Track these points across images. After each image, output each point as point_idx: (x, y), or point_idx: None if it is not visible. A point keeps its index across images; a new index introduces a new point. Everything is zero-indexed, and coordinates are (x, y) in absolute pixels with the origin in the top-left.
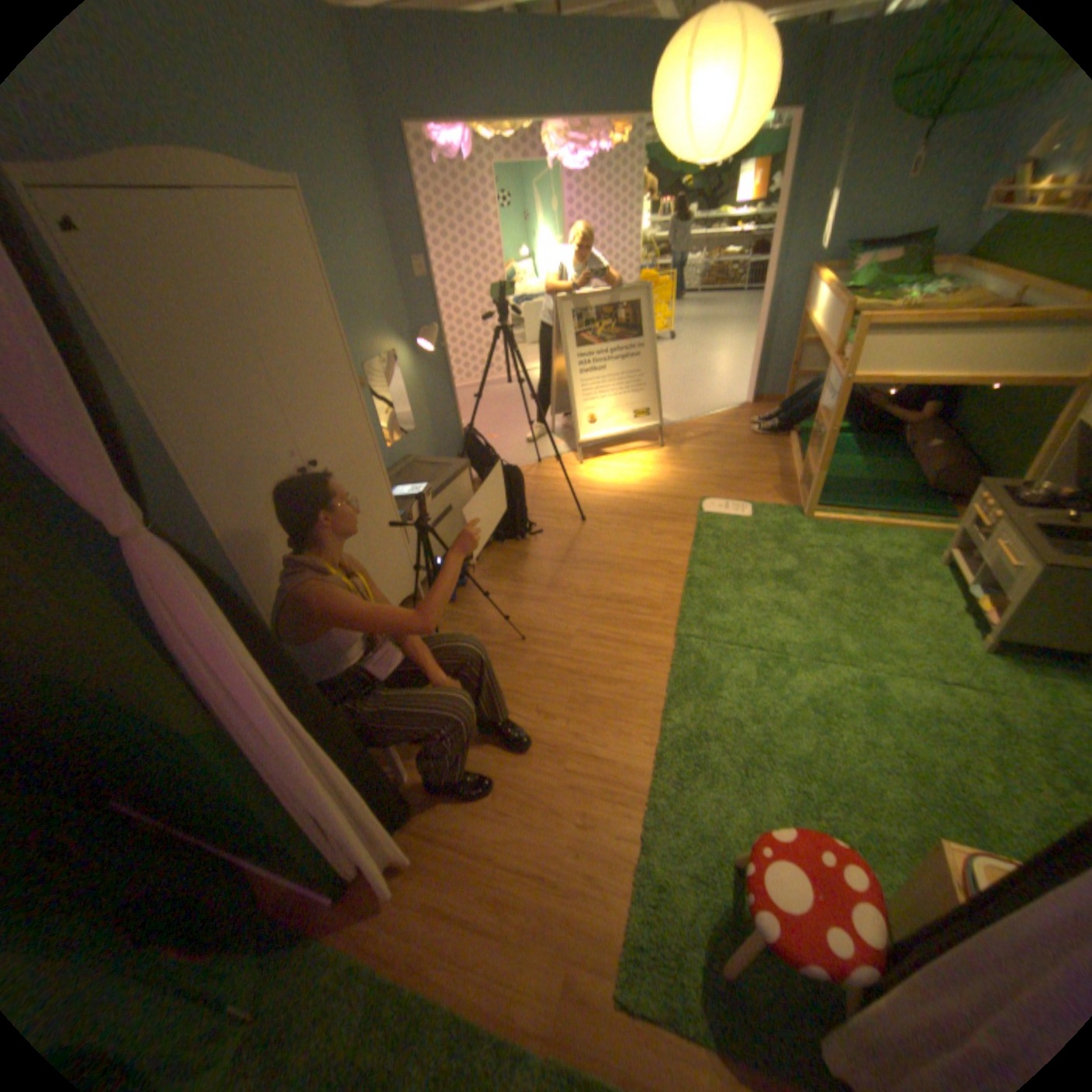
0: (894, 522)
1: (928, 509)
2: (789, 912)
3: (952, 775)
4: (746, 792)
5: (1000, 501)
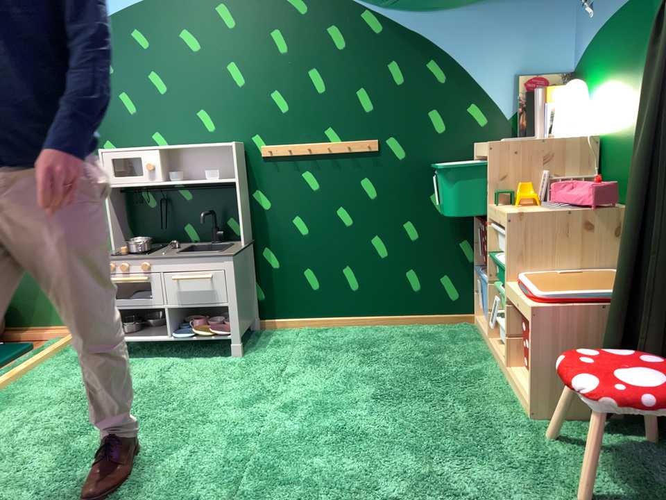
0: (15, 369)
1: (3, 353)
2: (659, 380)
3: (381, 383)
4: (488, 496)
5: (131, 257)
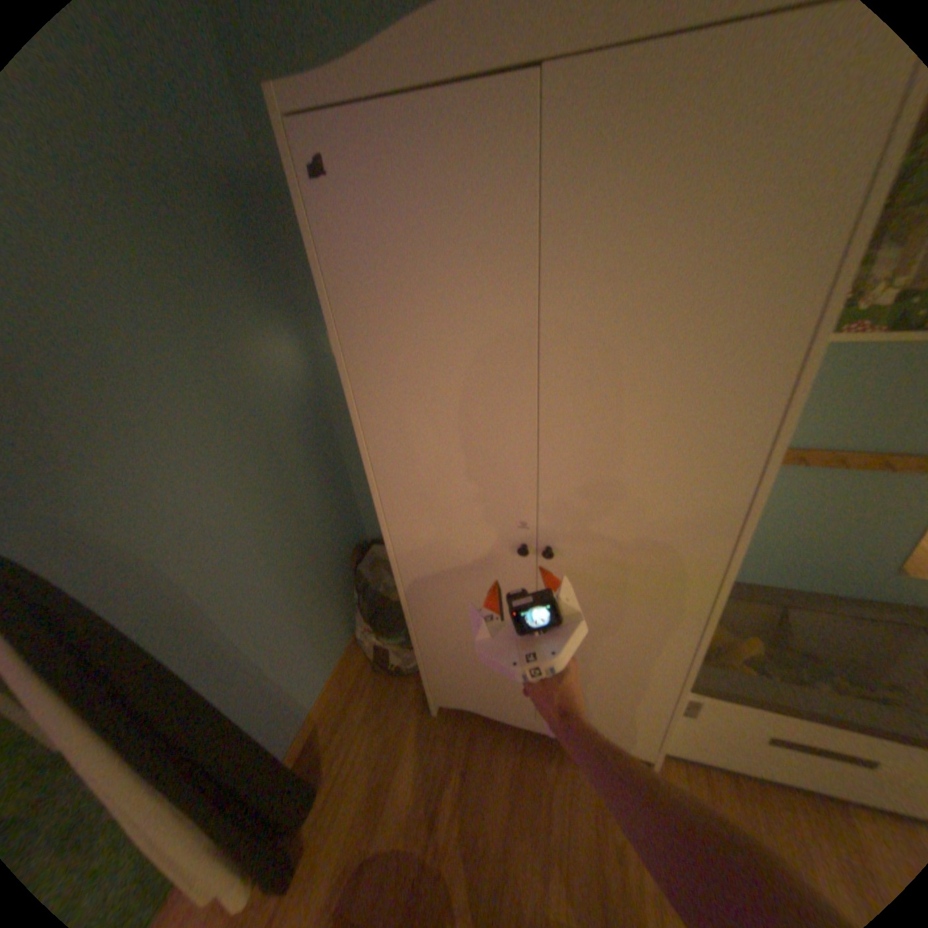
0: None
1: None
2: None
3: None
4: None
5: None
